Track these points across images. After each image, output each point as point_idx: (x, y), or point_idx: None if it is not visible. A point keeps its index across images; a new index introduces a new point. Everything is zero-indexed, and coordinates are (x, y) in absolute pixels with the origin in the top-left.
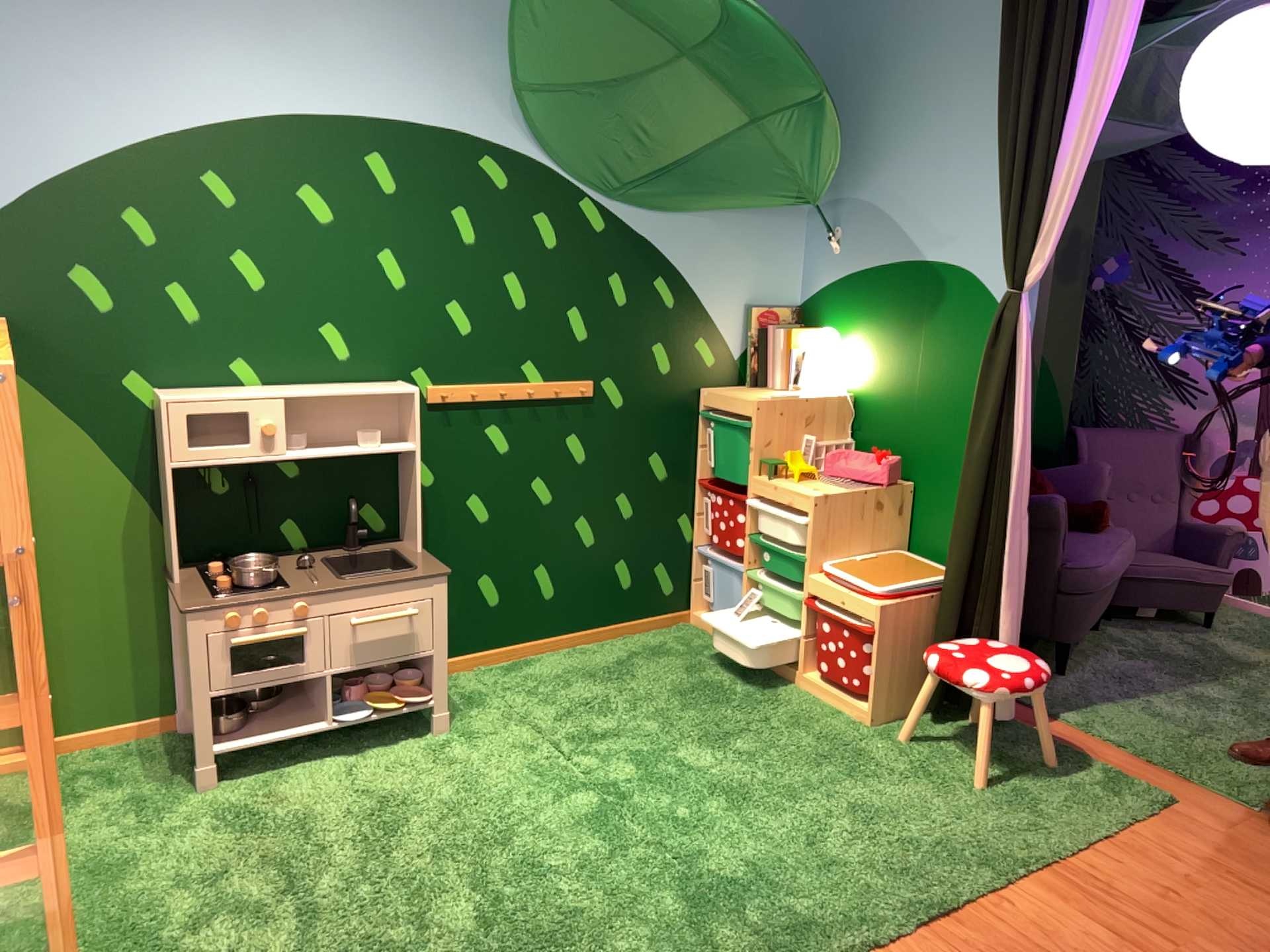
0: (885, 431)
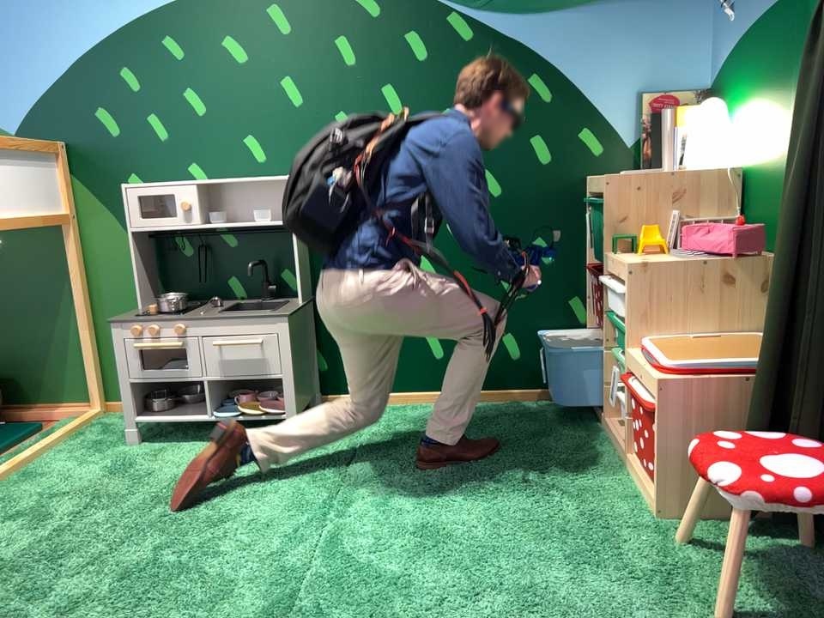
0: (770, 199)
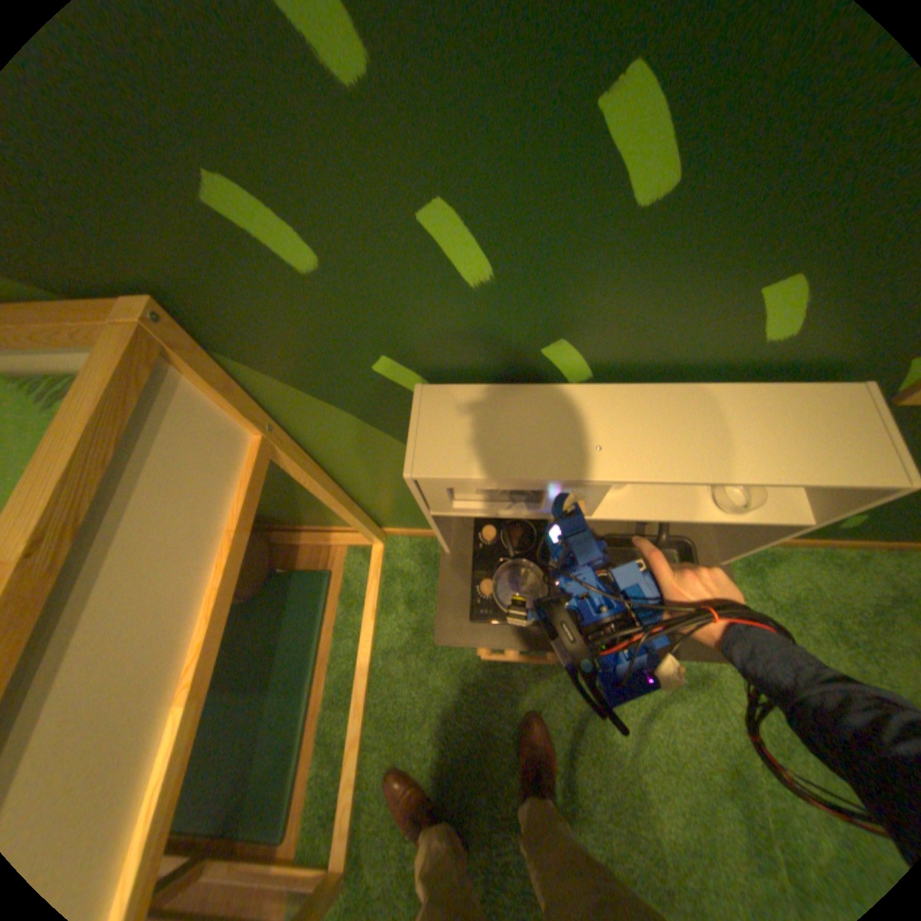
0: None
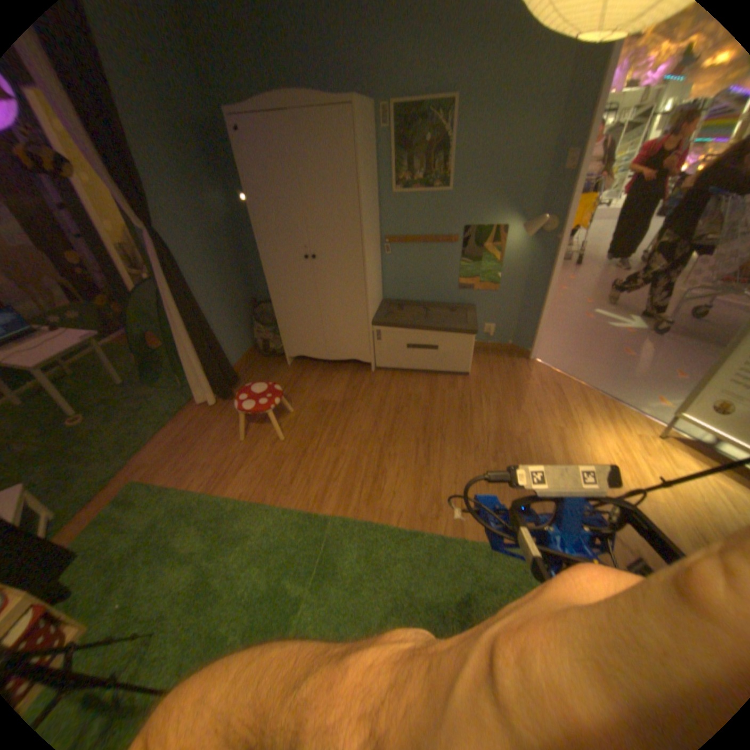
0: None
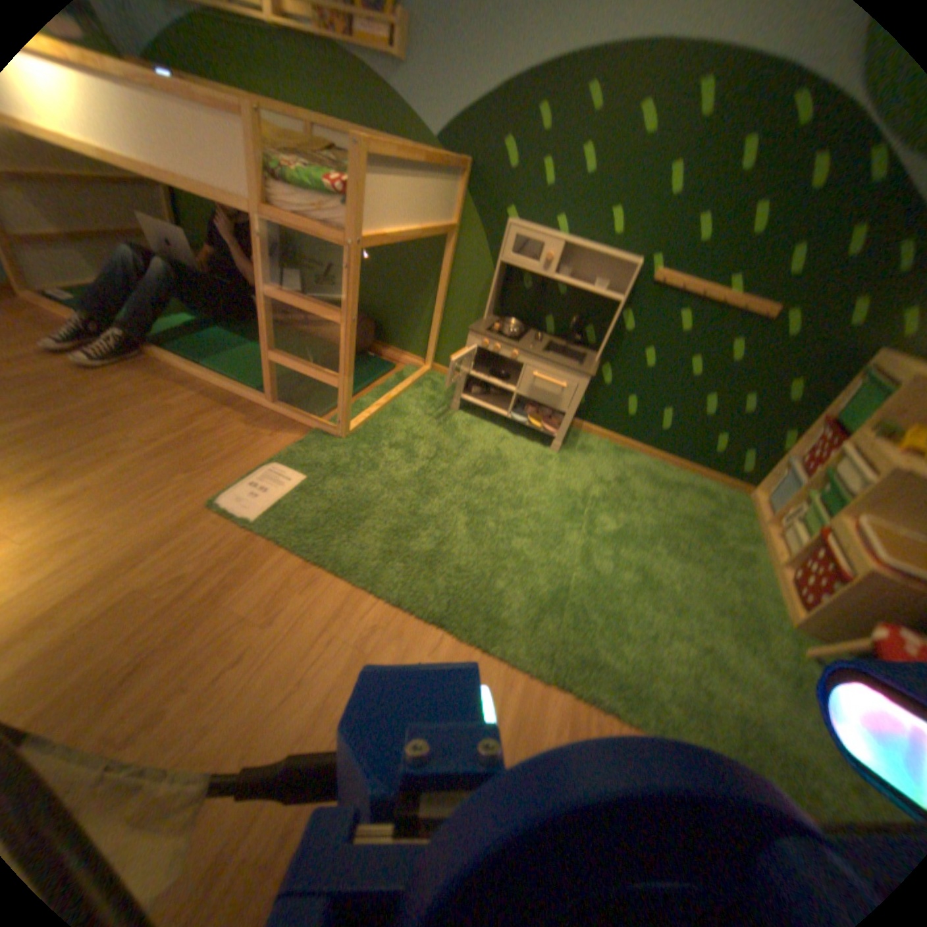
0: None
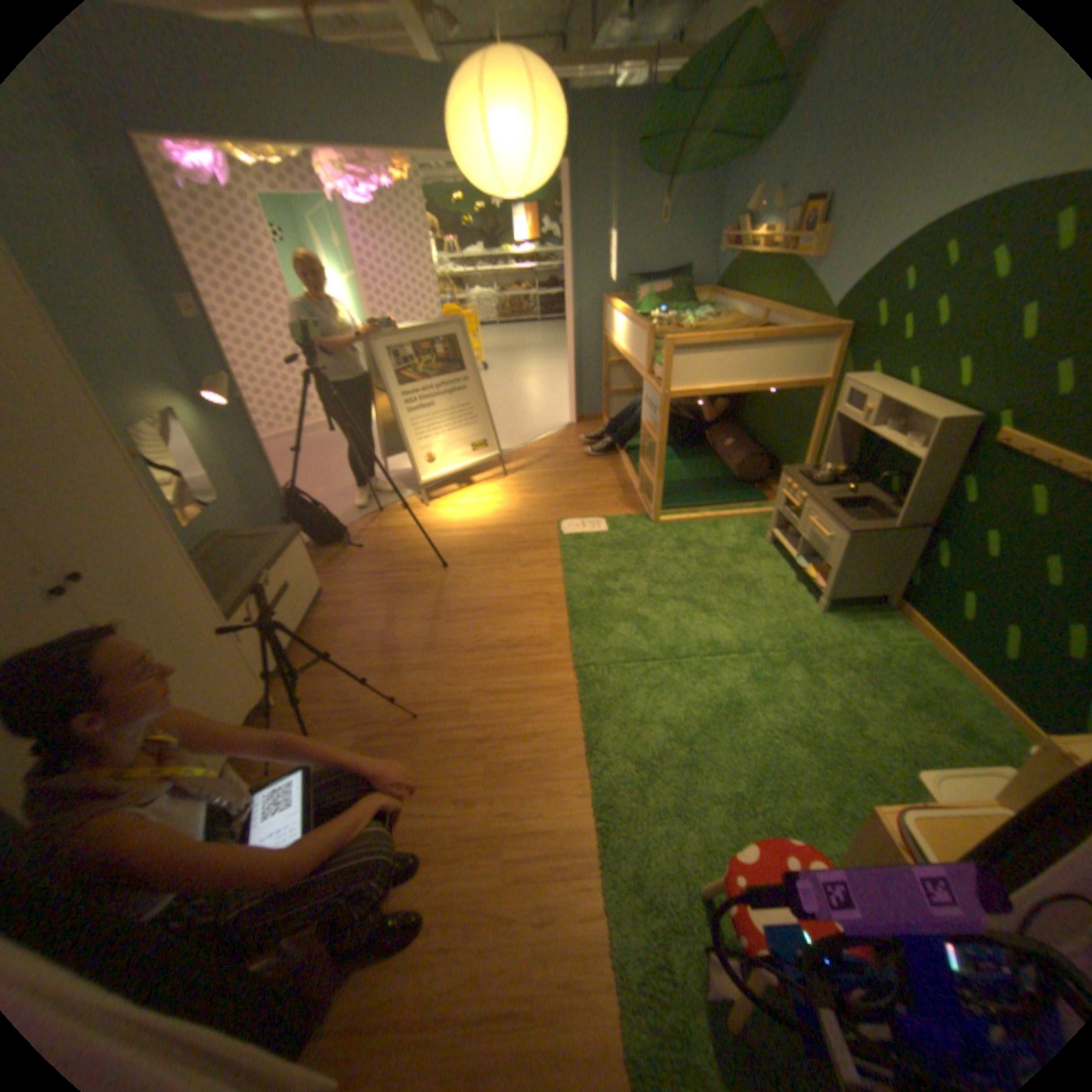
0: None
